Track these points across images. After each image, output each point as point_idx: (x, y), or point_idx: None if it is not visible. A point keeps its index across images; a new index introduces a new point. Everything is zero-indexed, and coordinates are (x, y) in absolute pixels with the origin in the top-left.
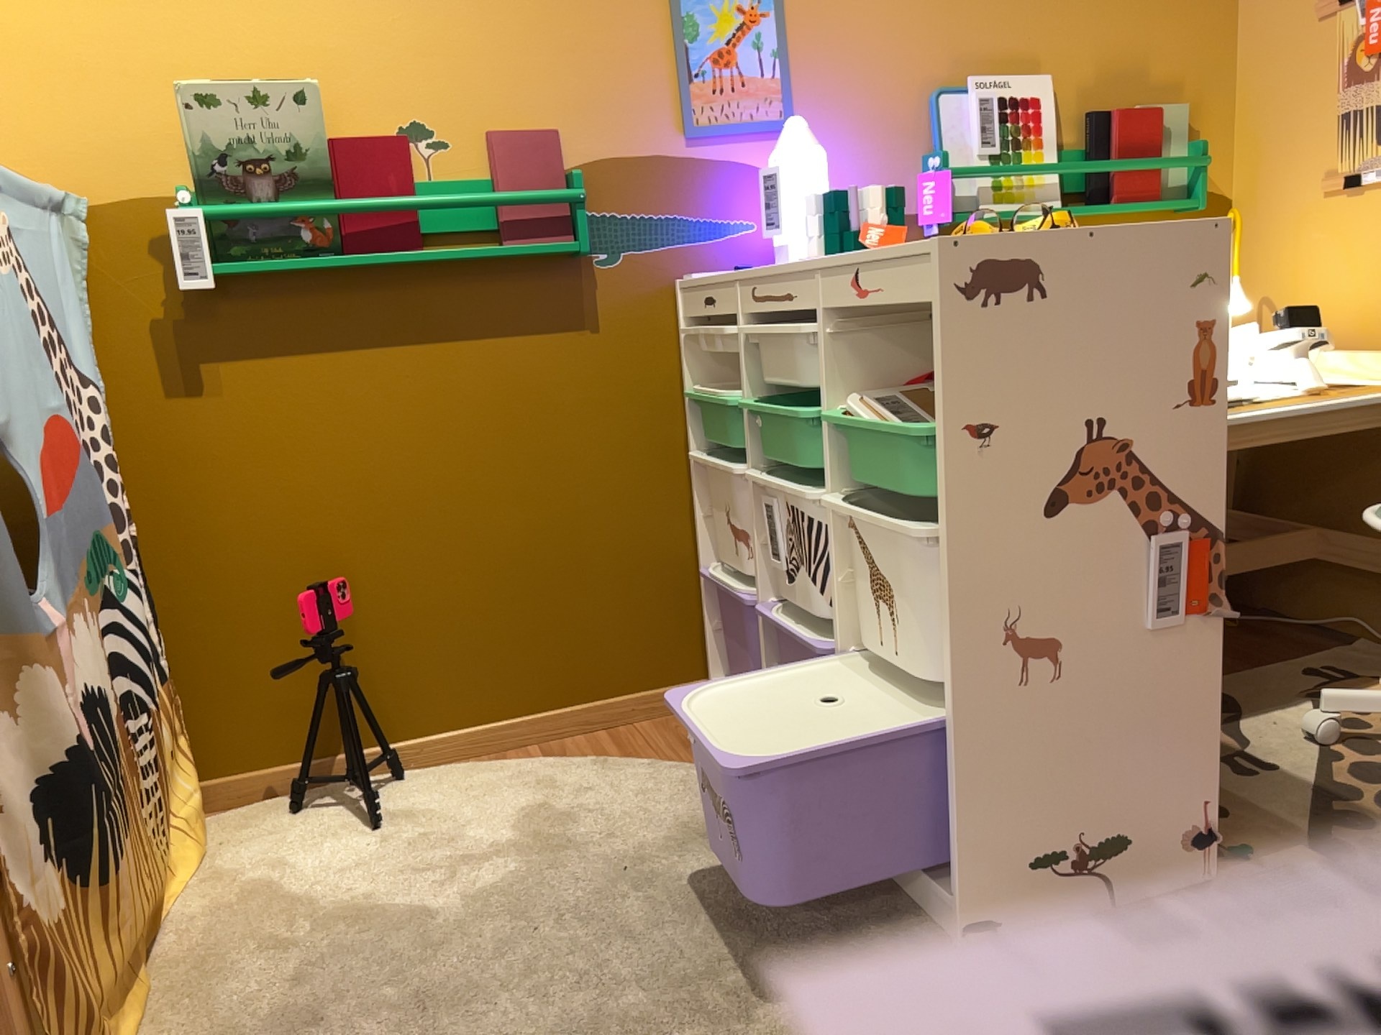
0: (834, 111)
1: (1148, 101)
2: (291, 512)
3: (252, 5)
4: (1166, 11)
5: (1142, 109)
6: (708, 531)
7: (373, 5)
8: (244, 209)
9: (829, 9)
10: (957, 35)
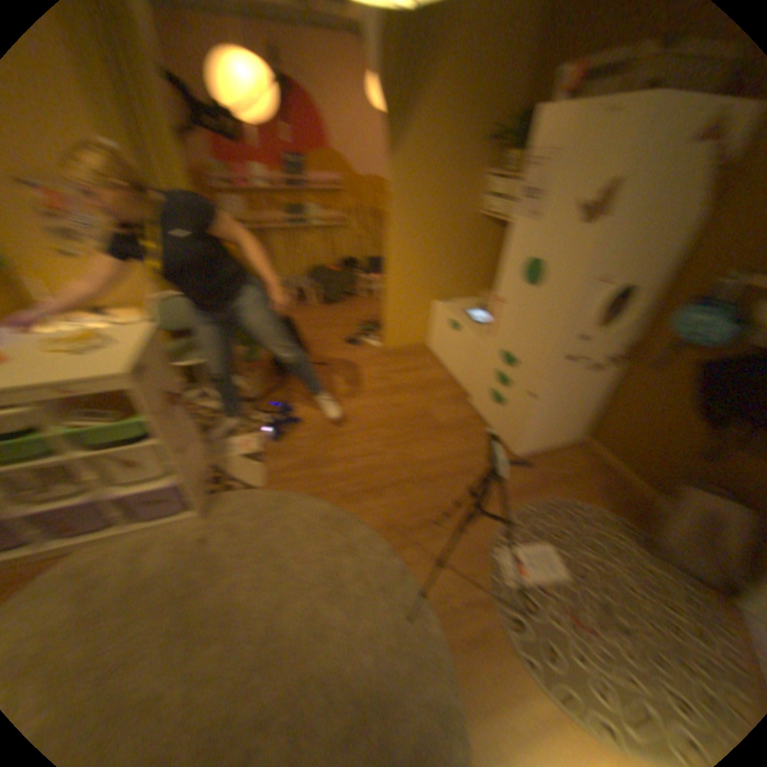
0: None
1: None
2: None
3: None
4: None
5: None
6: None
7: None
8: None
9: None
10: None
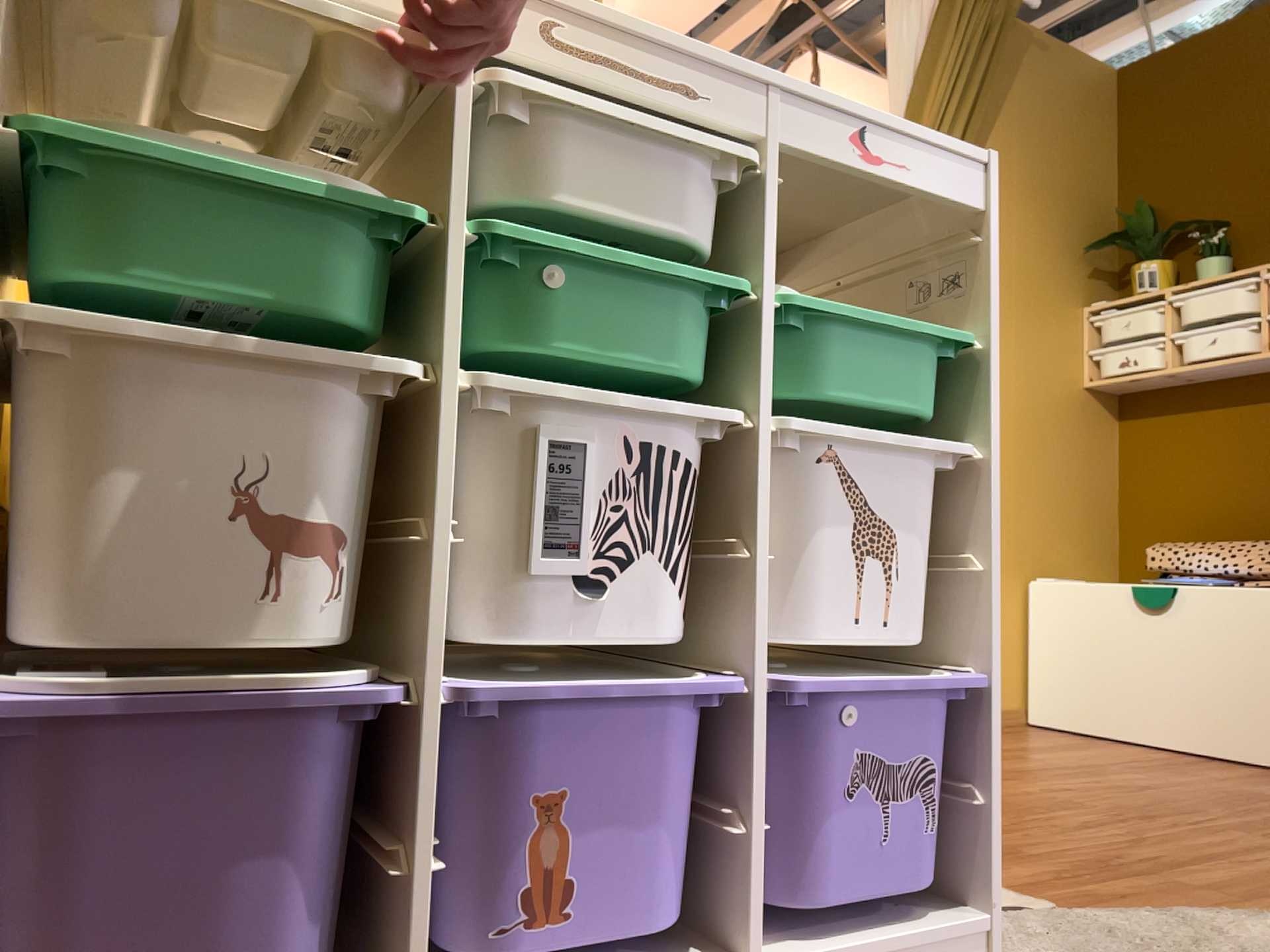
0: None
1: None
2: None
3: None
4: None
5: None
6: None
7: None
8: None
9: None
10: None
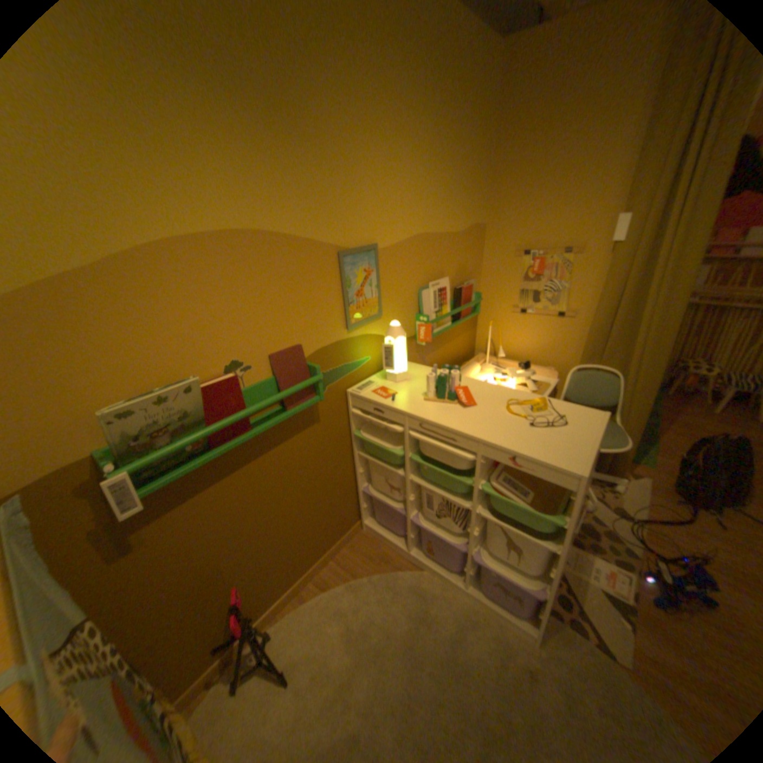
0: (393, 305)
1: (466, 279)
2: (196, 572)
3: (118, 320)
4: (471, 247)
5: (468, 284)
6: (361, 477)
7: (200, 303)
8: (152, 457)
9: (391, 263)
10: (425, 266)
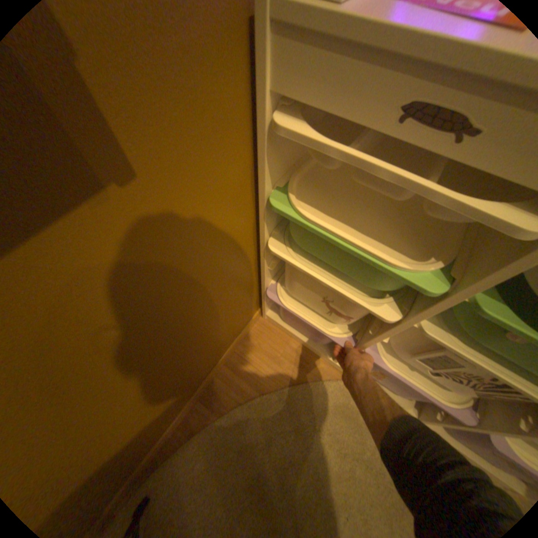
0: None
1: None
2: None
3: None
4: None
5: None
6: (270, 271)
7: None
8: None
9: None
10: None
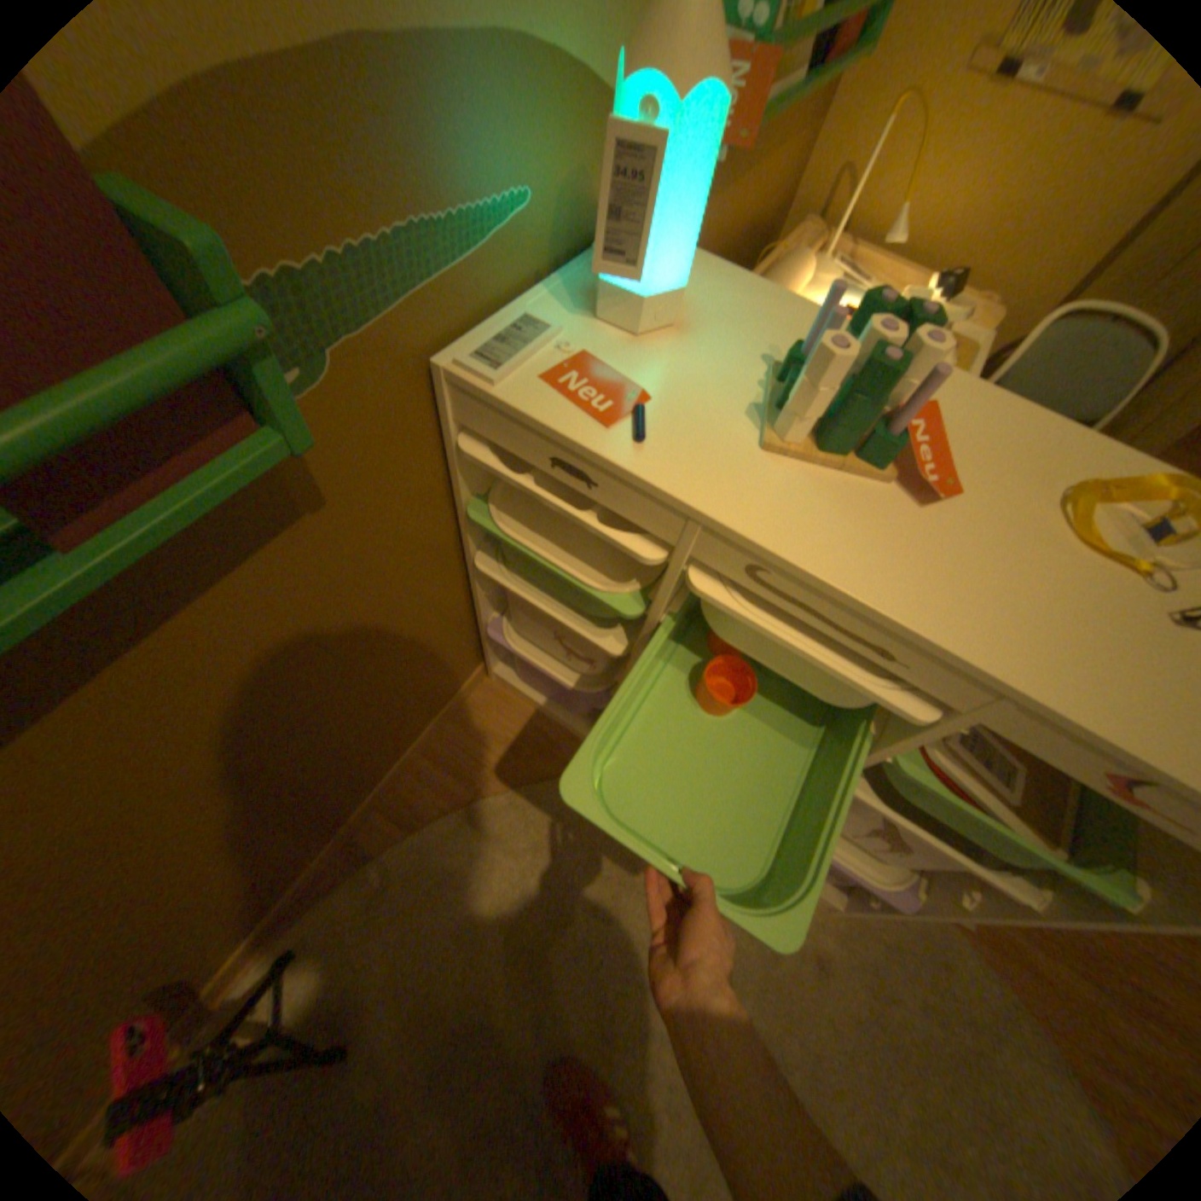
0: None
1: None
2: None
3: None
4: None
5: None
6: (487, 599)
7: None
8: None
9: None
10: None
